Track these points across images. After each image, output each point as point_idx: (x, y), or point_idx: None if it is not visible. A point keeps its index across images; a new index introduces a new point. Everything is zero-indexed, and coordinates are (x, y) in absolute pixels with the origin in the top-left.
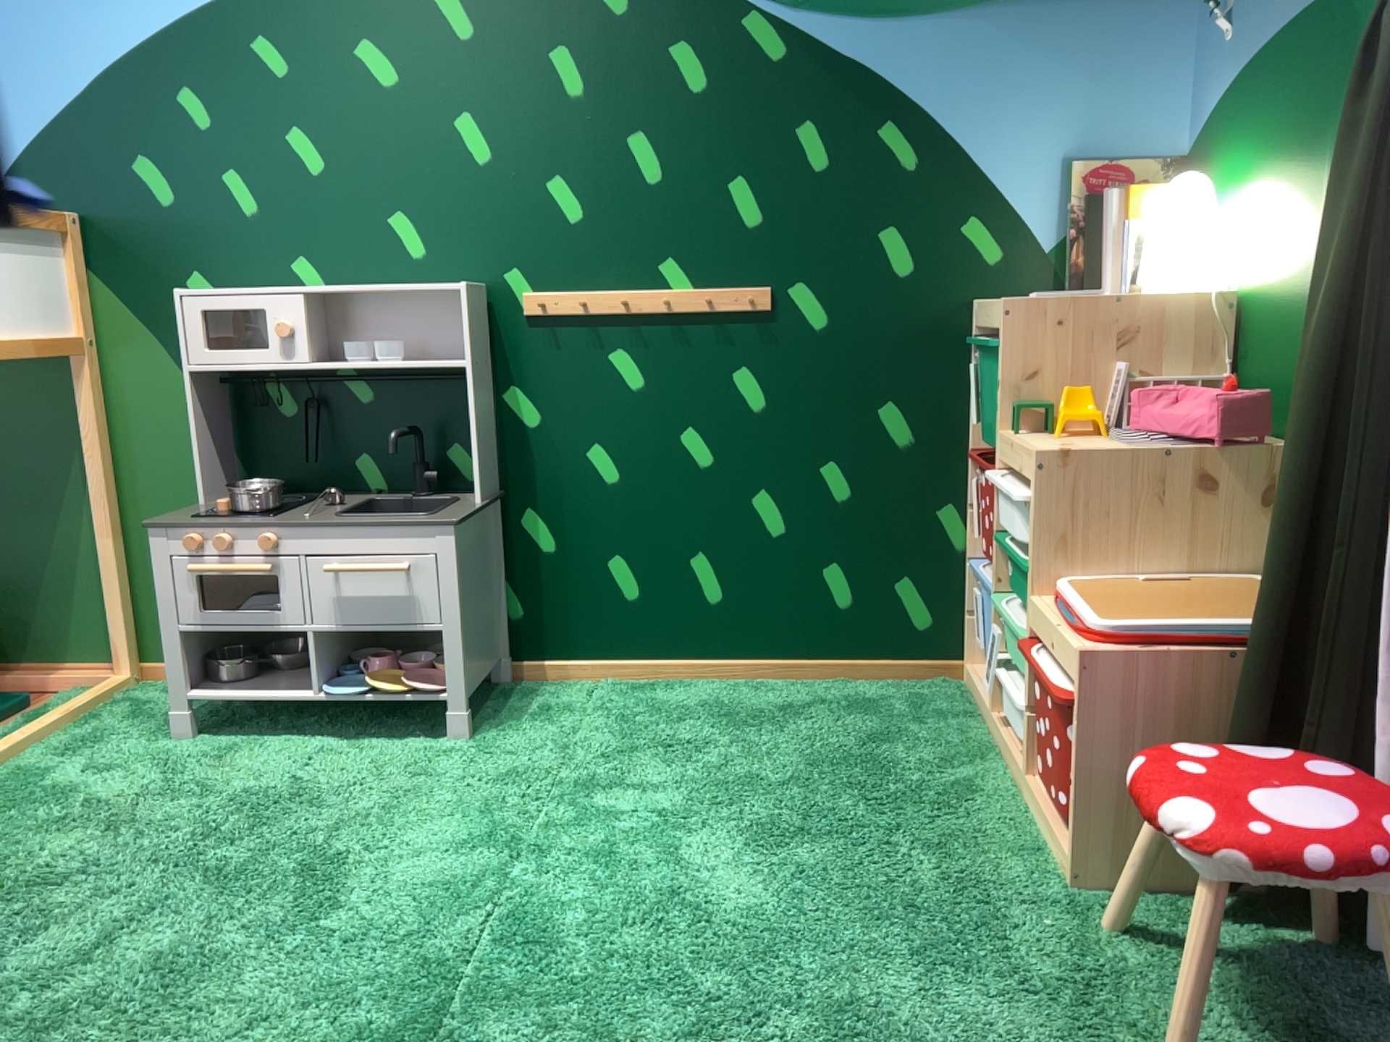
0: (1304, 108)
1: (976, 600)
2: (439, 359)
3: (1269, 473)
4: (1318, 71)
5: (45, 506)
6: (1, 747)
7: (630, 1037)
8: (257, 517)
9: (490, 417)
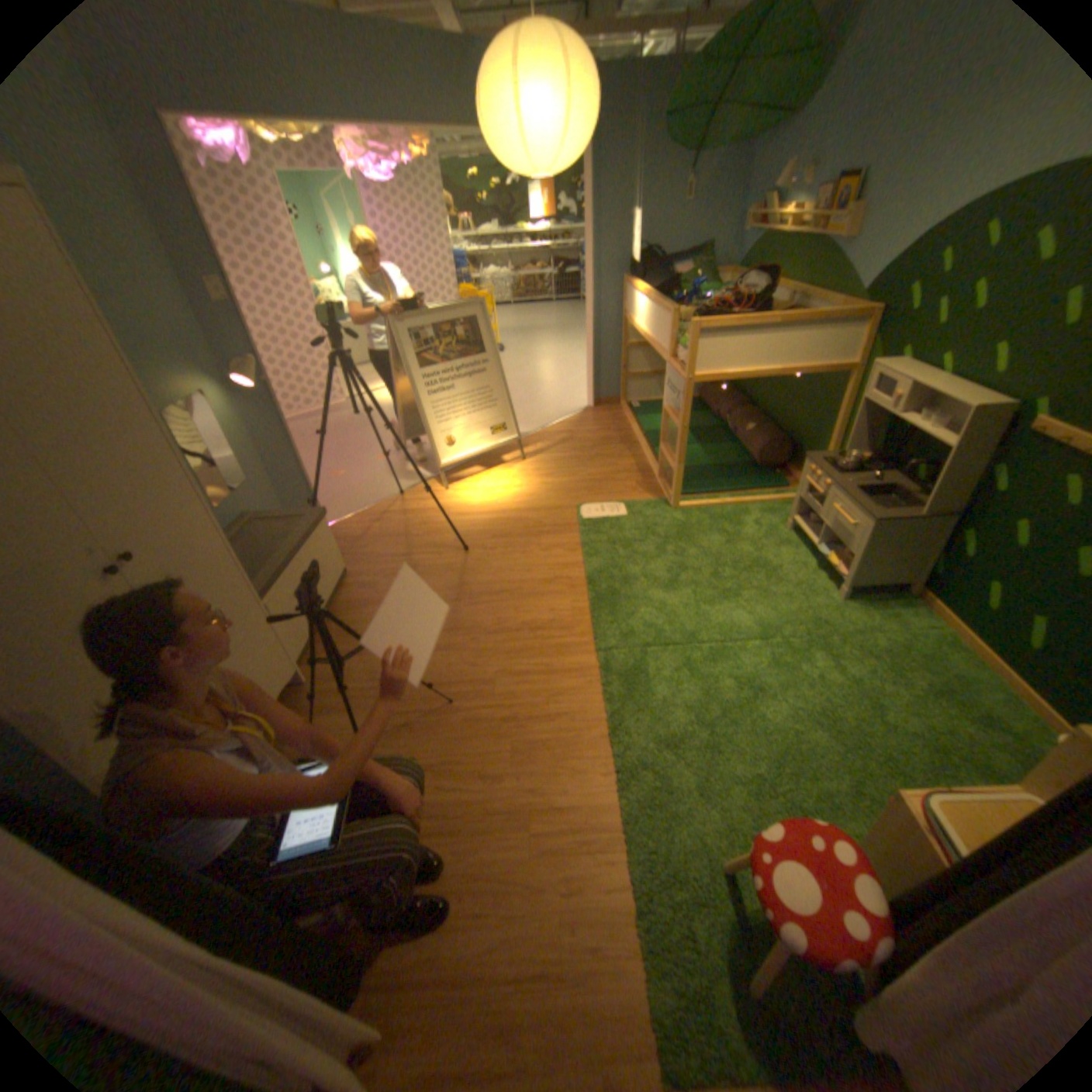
0: None
1: None
2: (957, 437)
3: None
4: None
5: (827, 422)
6: (748, 500)
7: (682, 690)
8: (837, 471)
9: (981, 476)
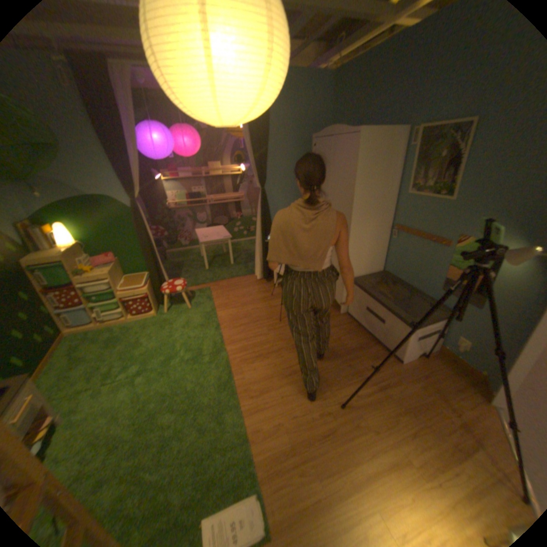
0: (84, 212)
1: (56, 321)
2: None
3: (116, 264)
4: (86, 207)
5: None
6: None
7: (187, 345)
8: None
9: None
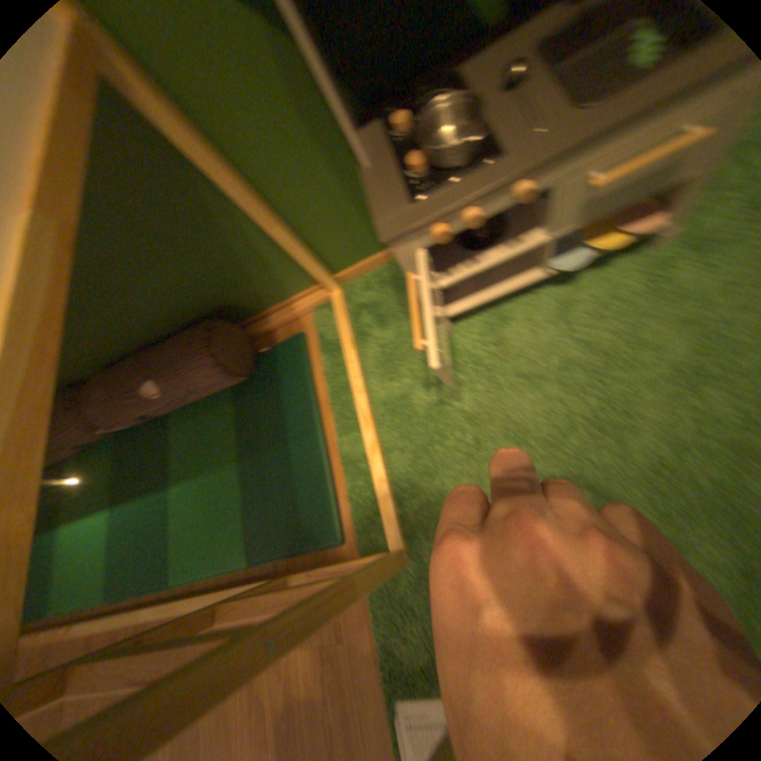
0: None
1: None
2: None
3: None
4: None
5: (202, 227)
6: (359, 396)
7: None
8: (479, 162)
9: None
